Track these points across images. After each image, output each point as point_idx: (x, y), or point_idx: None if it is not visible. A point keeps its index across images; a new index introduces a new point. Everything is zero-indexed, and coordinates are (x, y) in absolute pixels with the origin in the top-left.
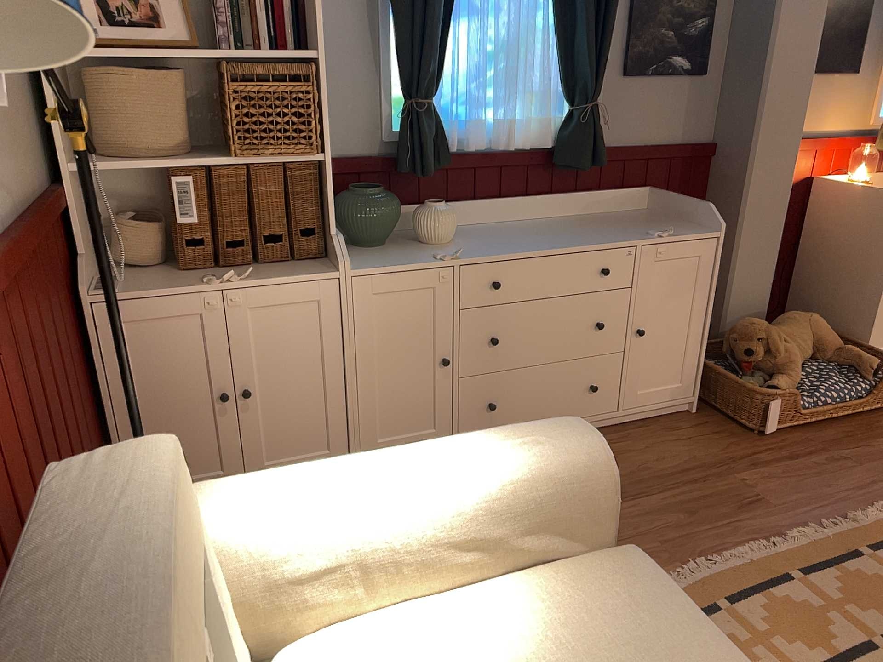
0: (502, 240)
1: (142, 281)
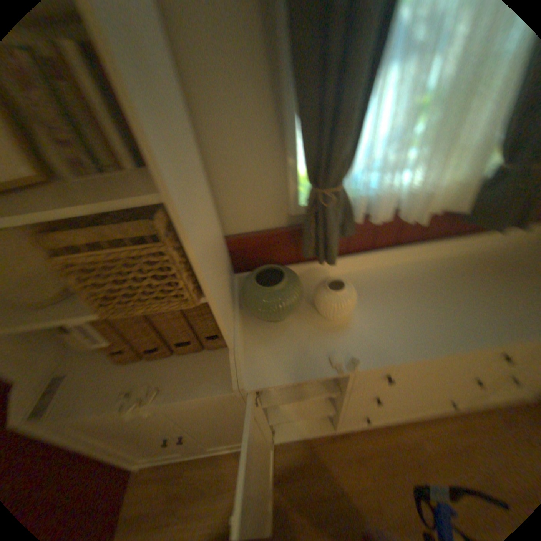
0: (399, 315)
1: (80, 384)
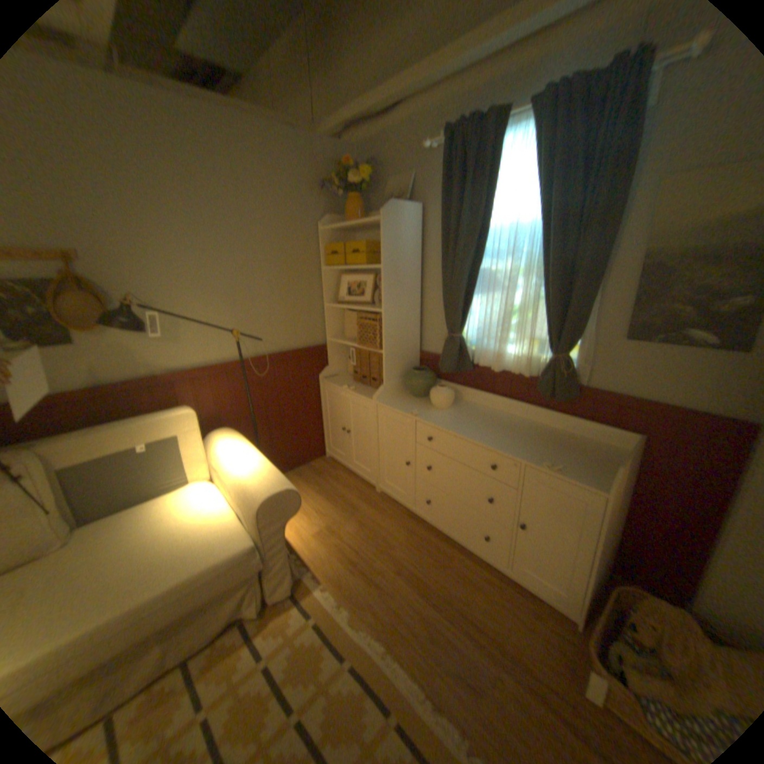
0: (462, 420)
1: (340, 379)
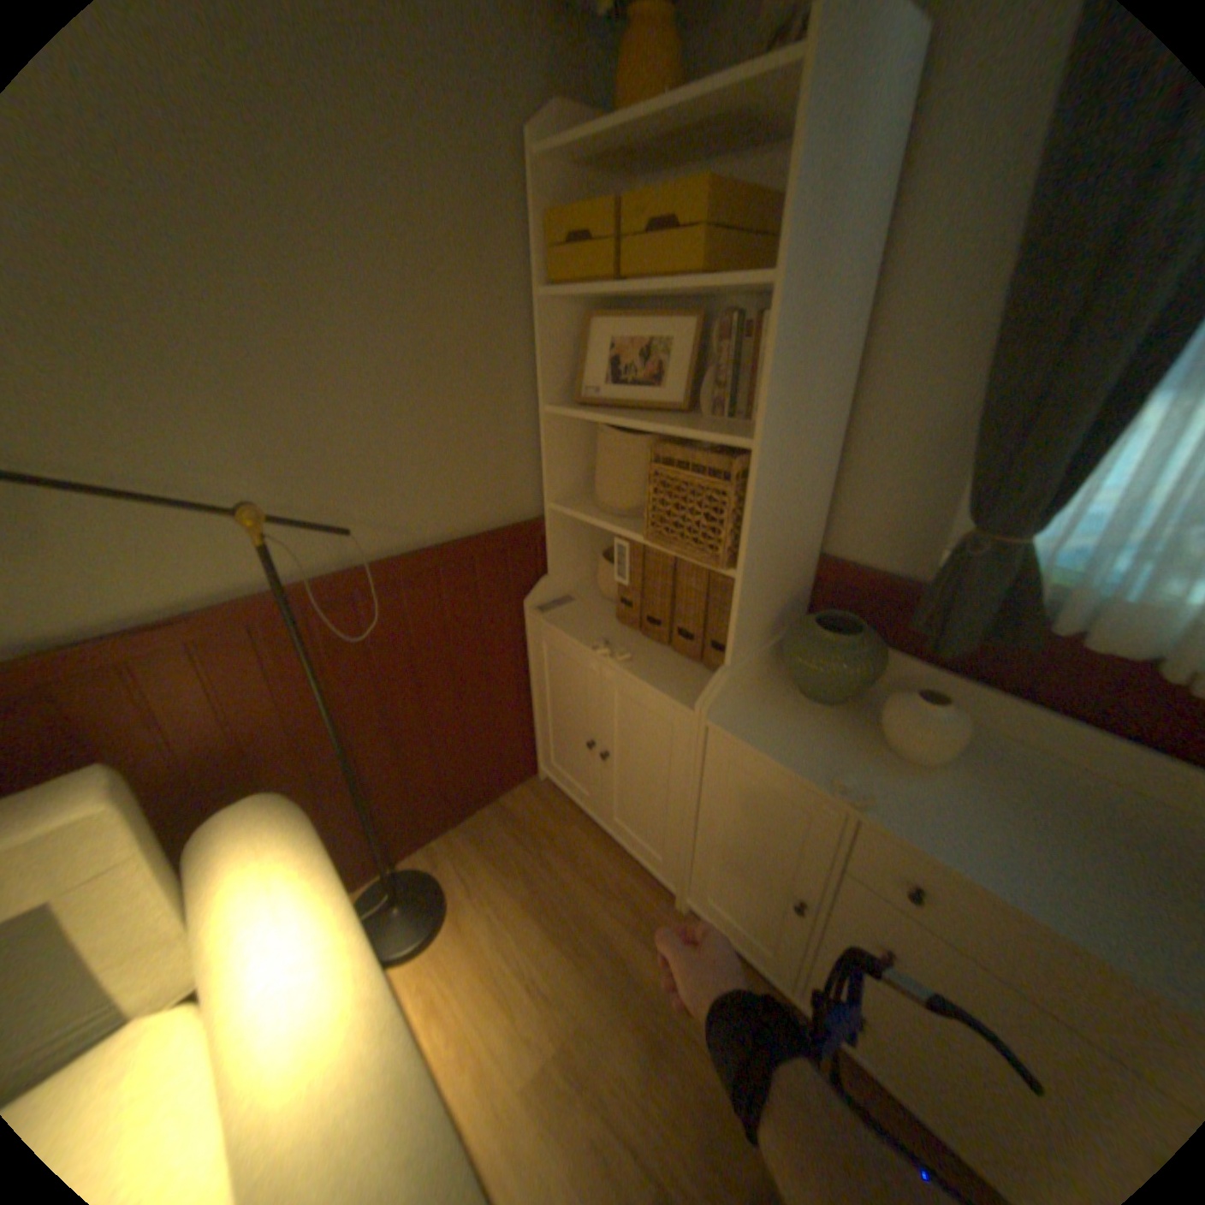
0: (1034, 838)
1: (582, 613)
